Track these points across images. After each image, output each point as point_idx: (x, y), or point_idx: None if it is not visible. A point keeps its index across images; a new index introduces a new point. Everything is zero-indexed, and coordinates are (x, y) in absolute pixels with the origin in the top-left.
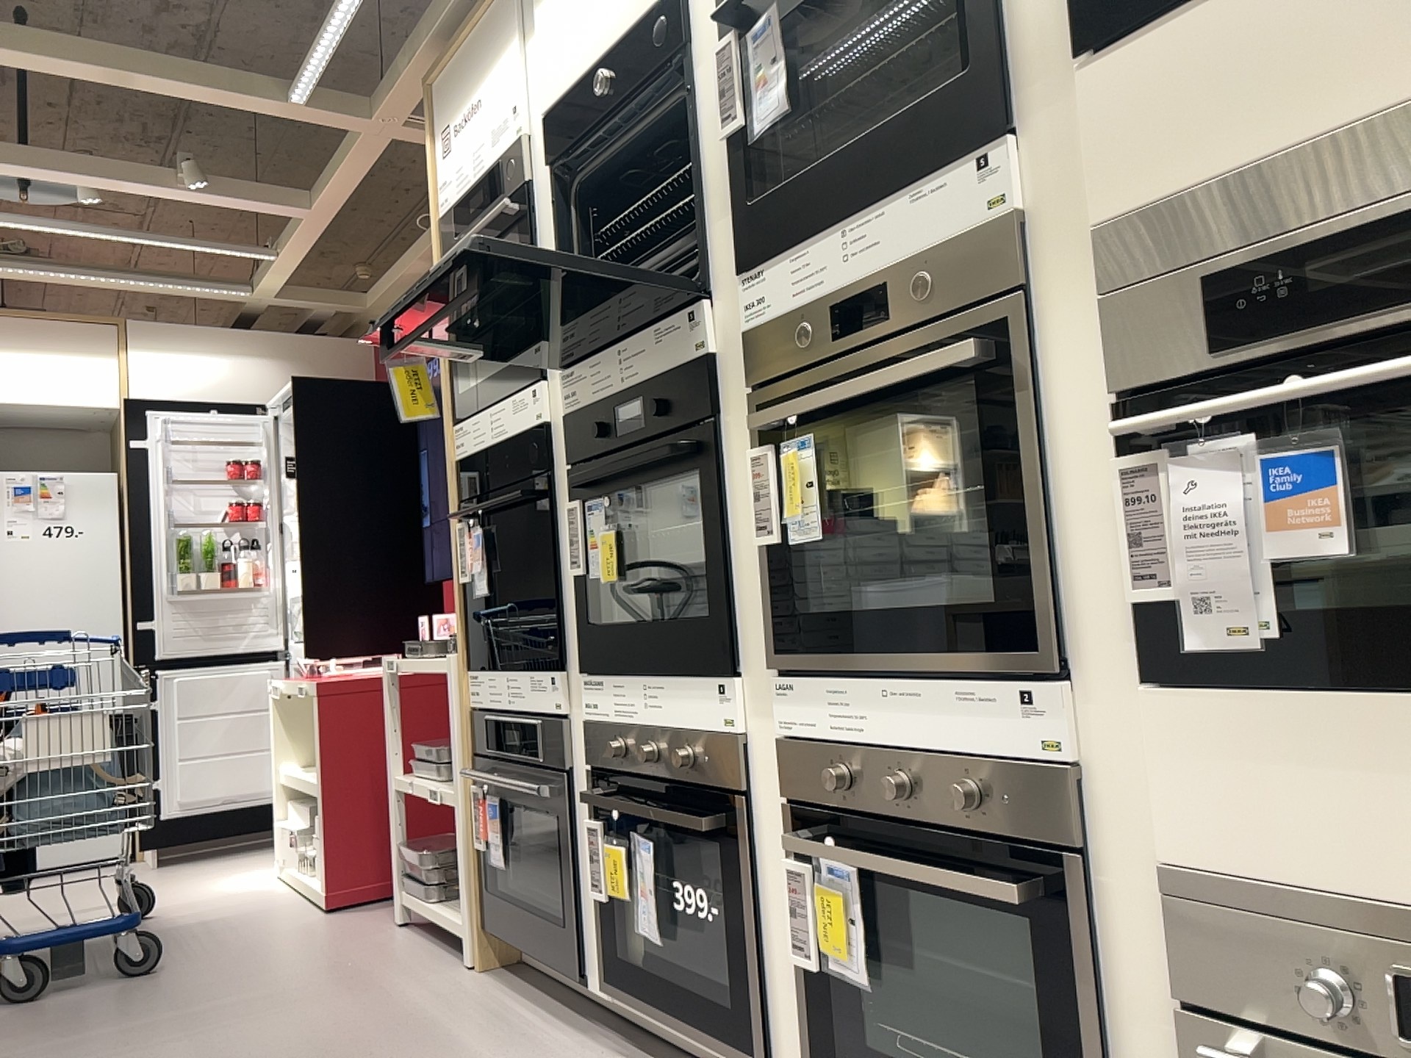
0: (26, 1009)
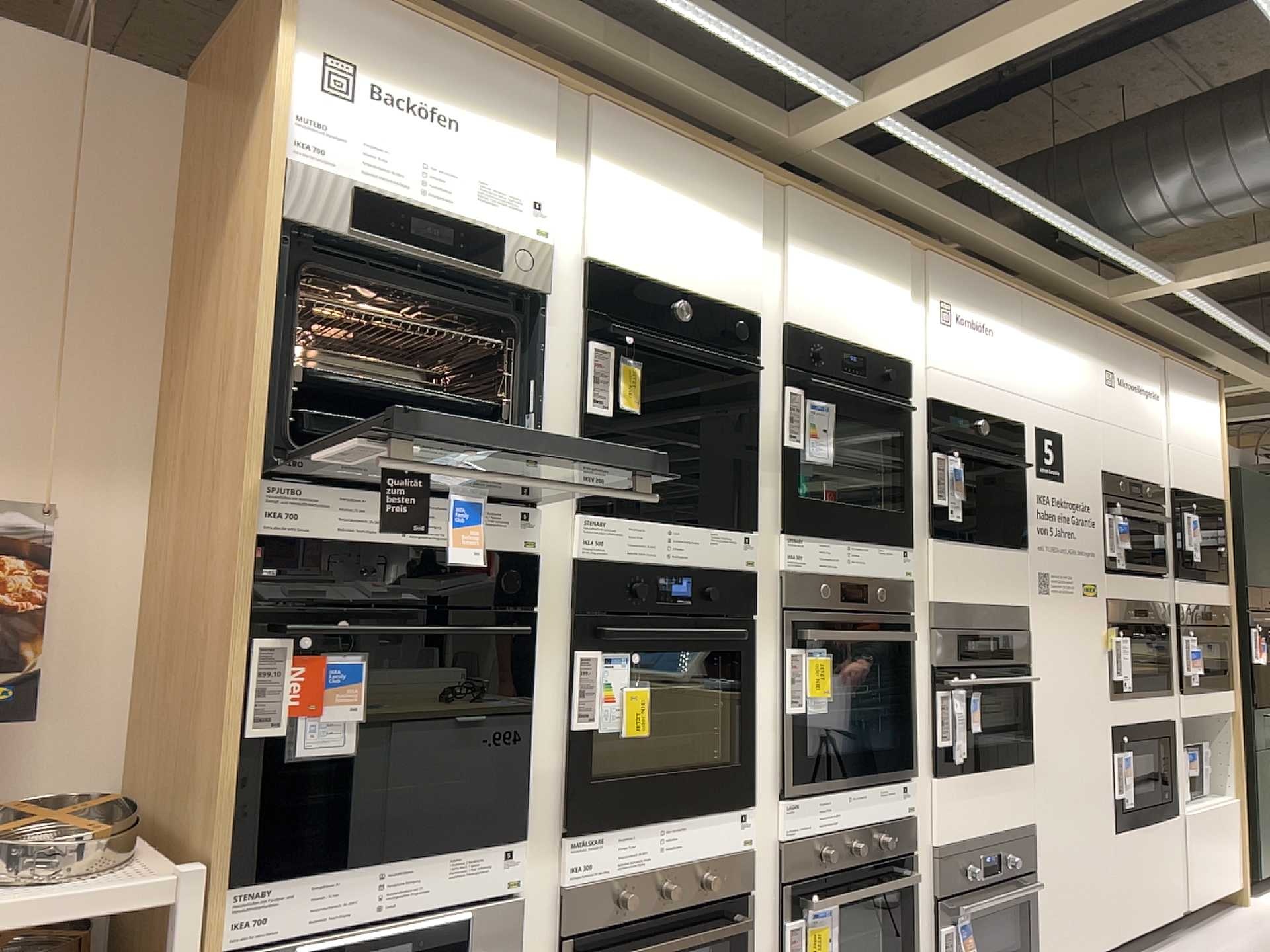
0: None
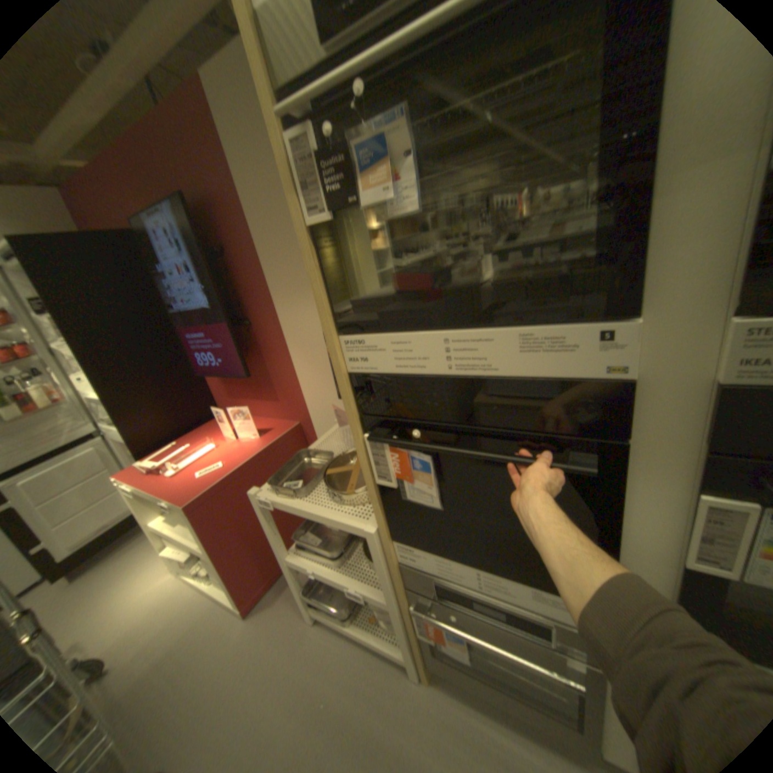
0: None
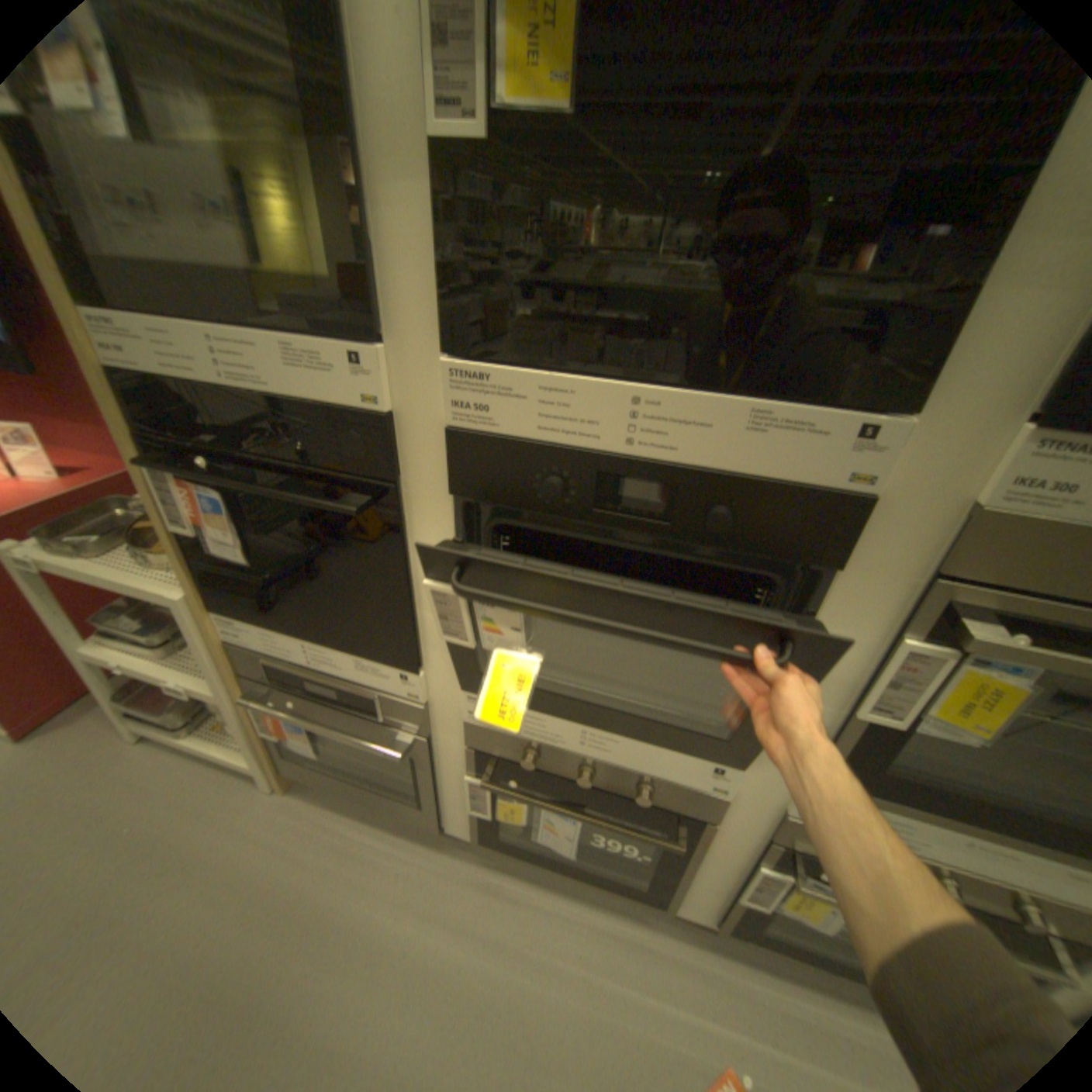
0: None
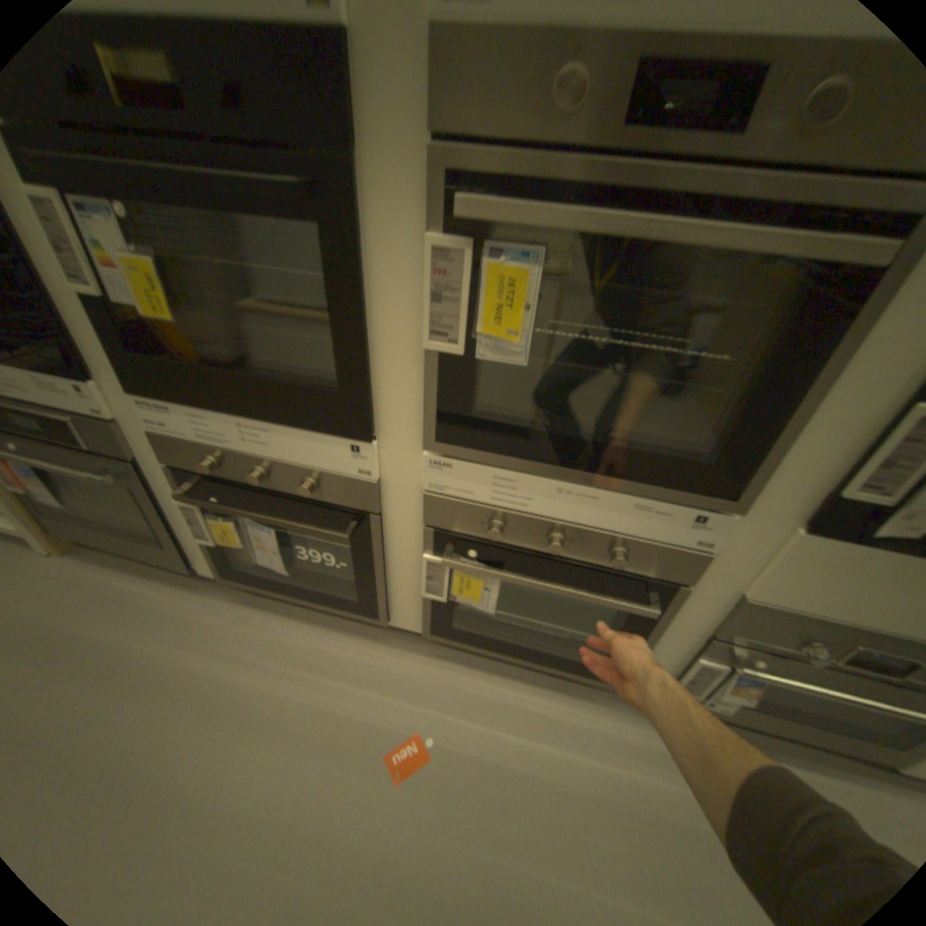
0: None
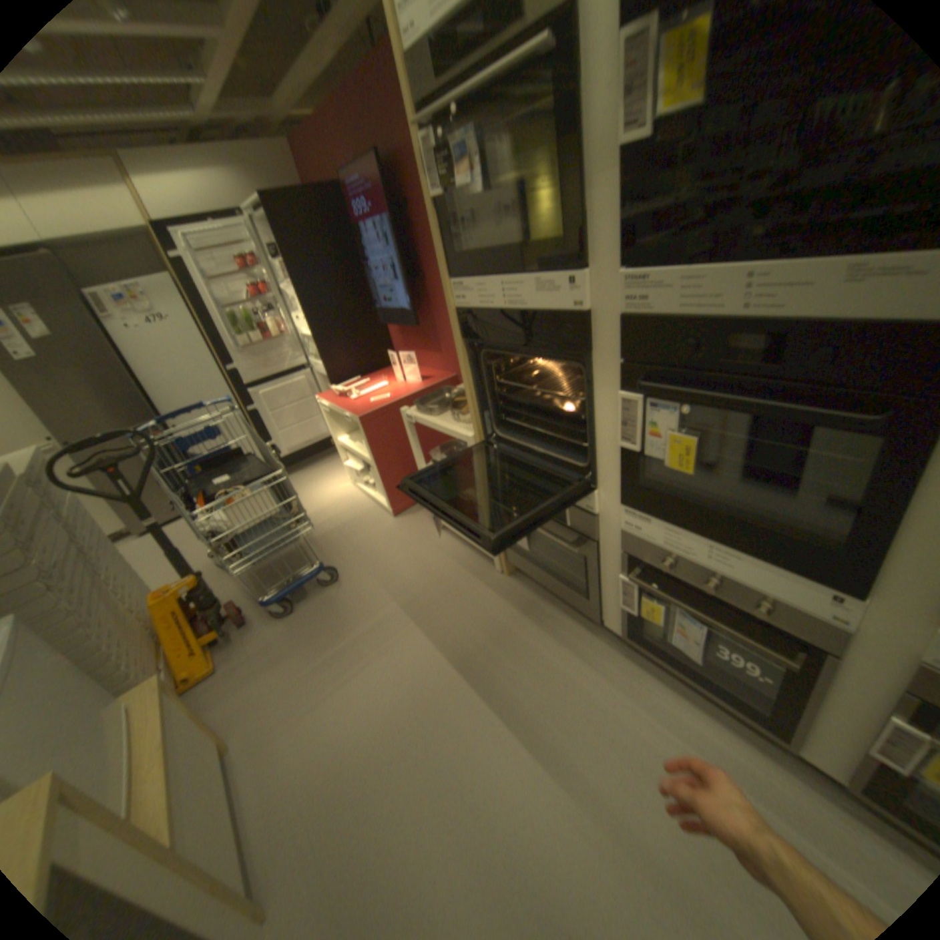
0: (289, 624)
